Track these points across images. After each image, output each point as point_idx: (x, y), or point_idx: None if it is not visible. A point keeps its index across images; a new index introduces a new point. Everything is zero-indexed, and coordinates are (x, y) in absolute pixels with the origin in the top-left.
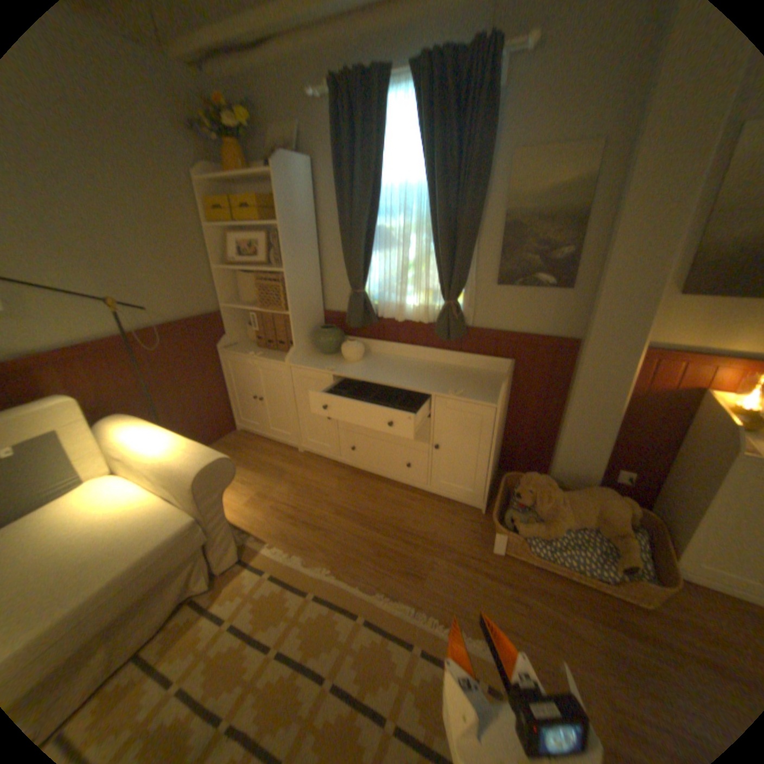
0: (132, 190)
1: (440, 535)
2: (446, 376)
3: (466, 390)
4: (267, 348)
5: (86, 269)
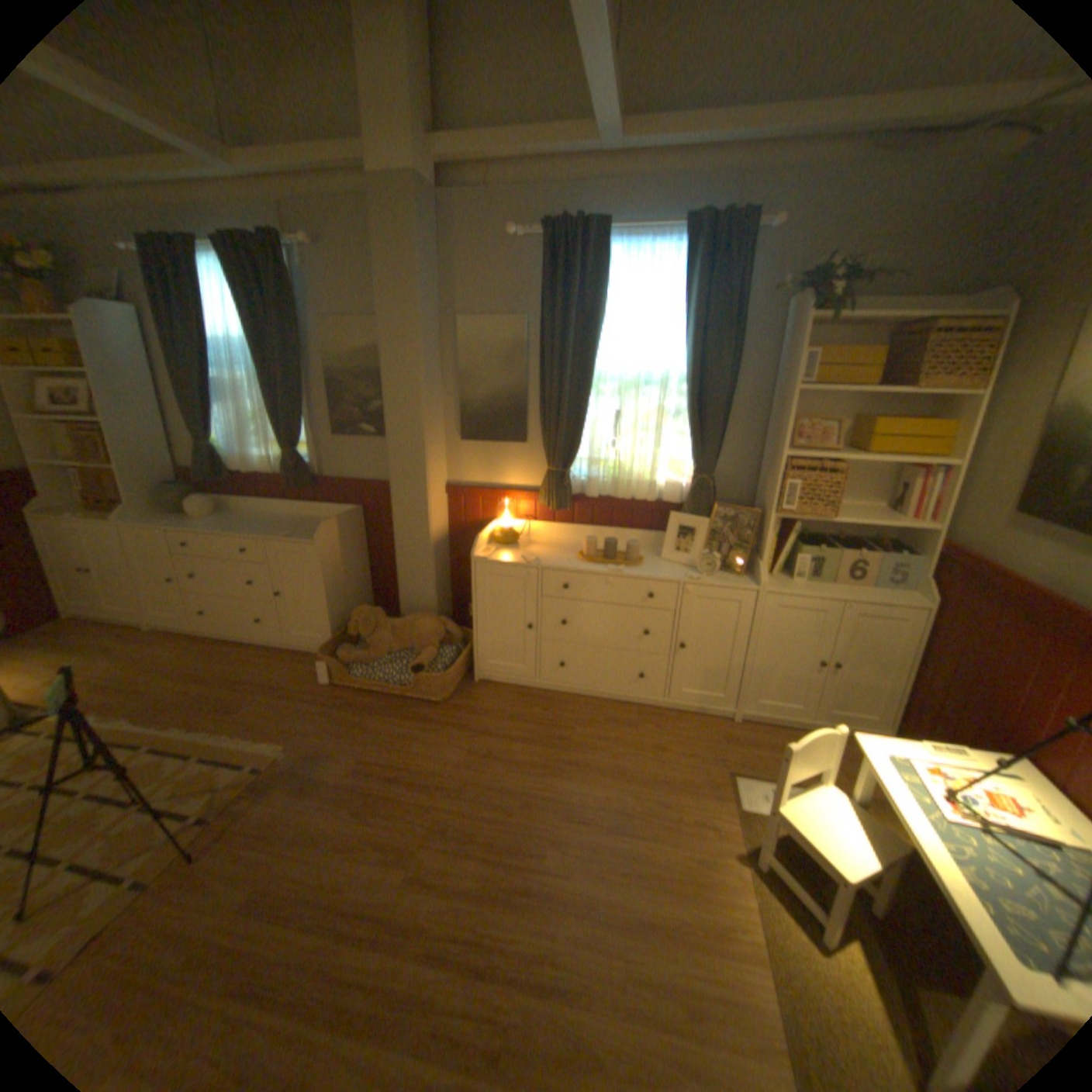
0: None
1: (274, 682)
2: (290, 526)
3: (296, 535)
4: (95, 512)
5: None
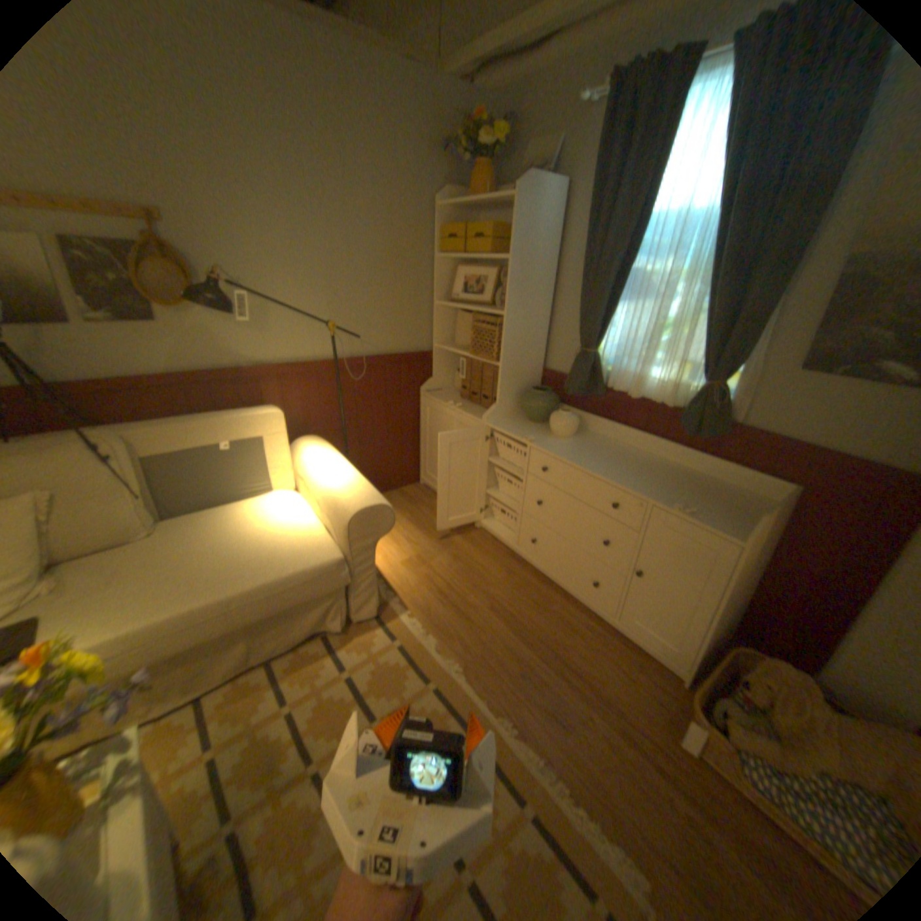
0: (374, 214)
1: (611, 689)
2: (681, 484)
3: (704, 510)
4: (468, 400)
5: (319, 290)
